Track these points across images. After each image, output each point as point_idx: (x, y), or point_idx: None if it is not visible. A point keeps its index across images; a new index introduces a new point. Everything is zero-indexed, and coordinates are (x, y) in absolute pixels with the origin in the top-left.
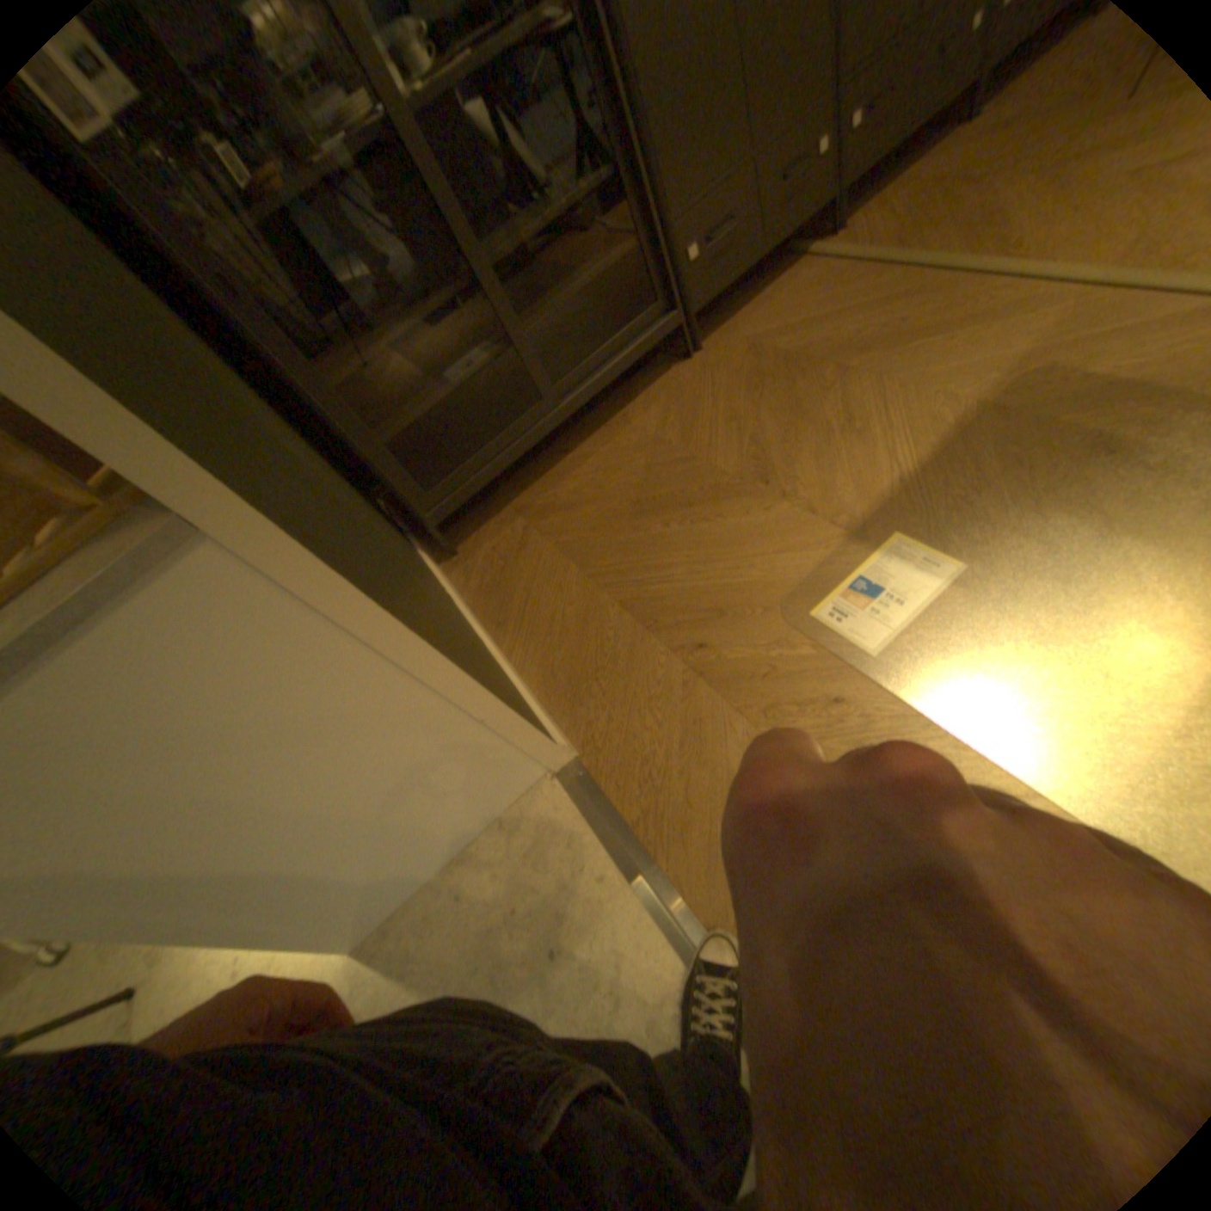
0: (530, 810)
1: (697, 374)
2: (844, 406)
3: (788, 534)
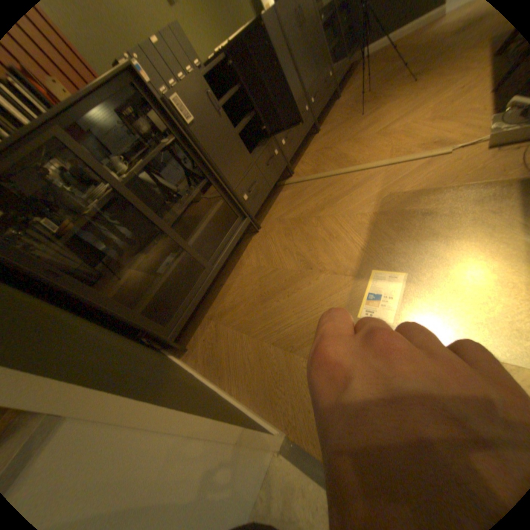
0: (274, 481)
1: (264, 237)
2: (326, 230)
3: (331, 286)
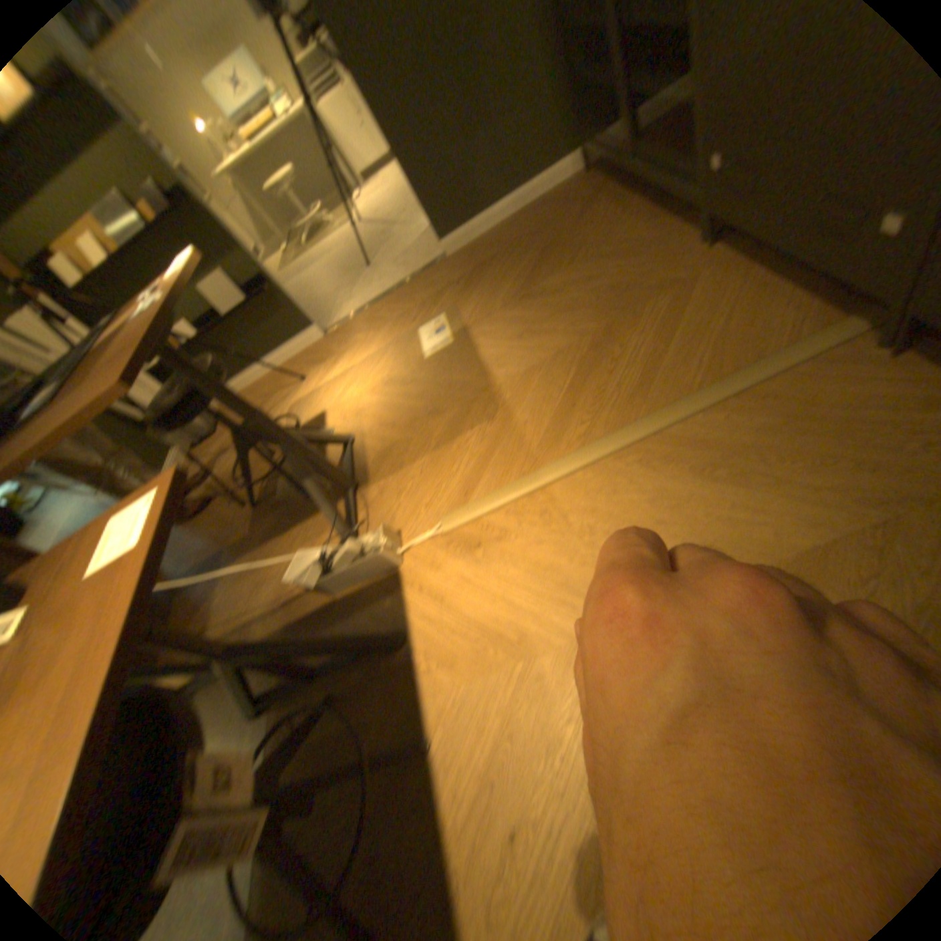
0: (439, 248)
1: (668, 250)
2: (546, 331)
3: (482, 307)
